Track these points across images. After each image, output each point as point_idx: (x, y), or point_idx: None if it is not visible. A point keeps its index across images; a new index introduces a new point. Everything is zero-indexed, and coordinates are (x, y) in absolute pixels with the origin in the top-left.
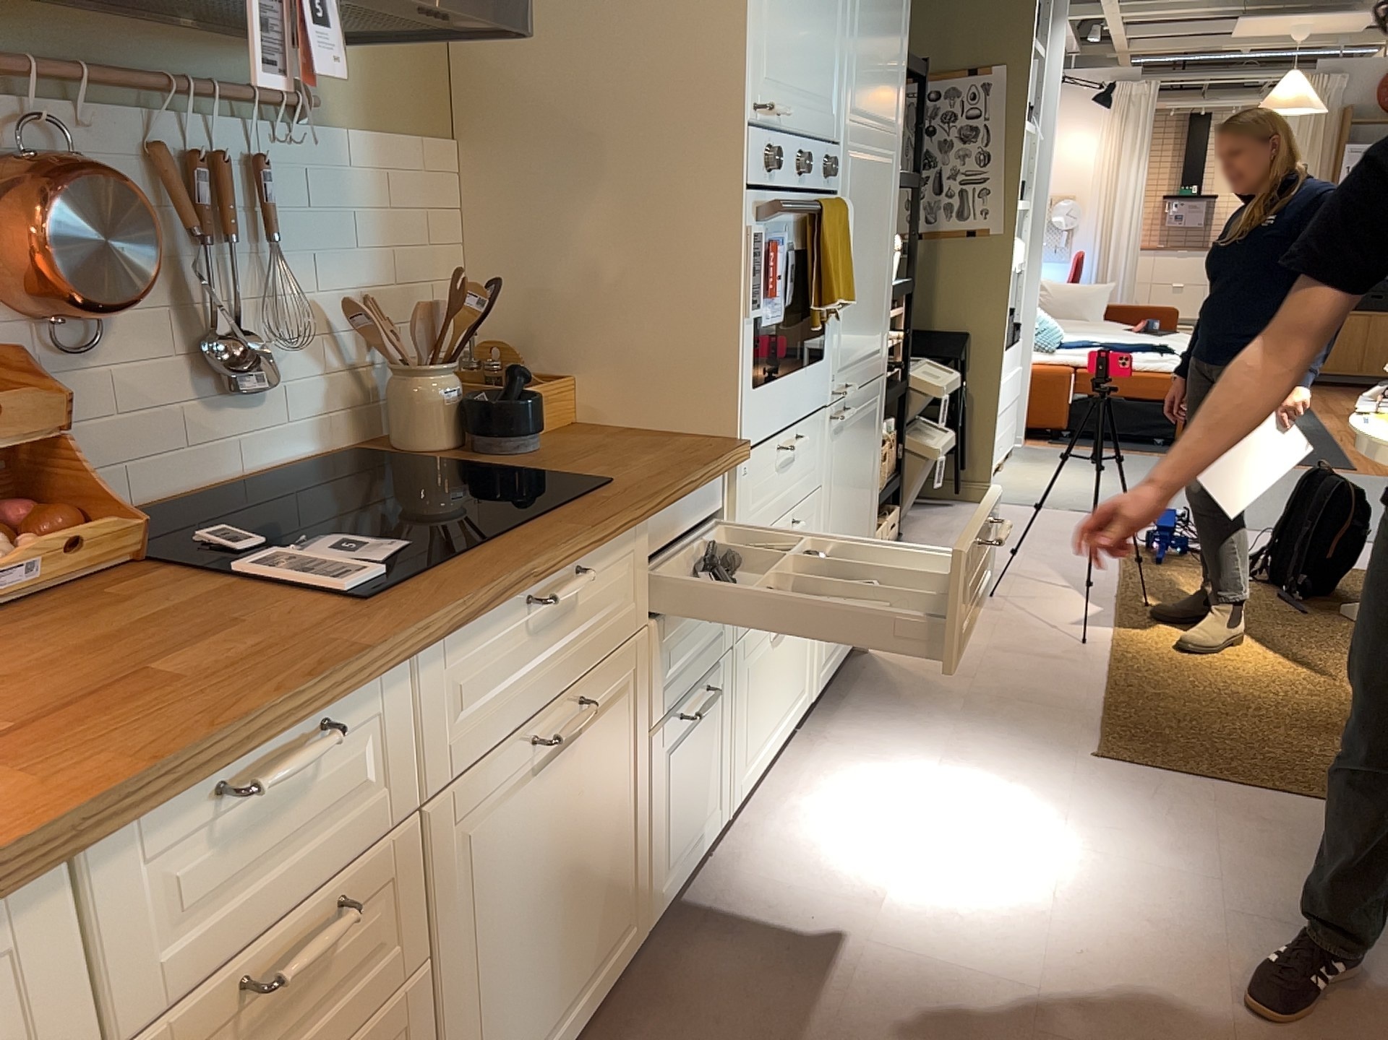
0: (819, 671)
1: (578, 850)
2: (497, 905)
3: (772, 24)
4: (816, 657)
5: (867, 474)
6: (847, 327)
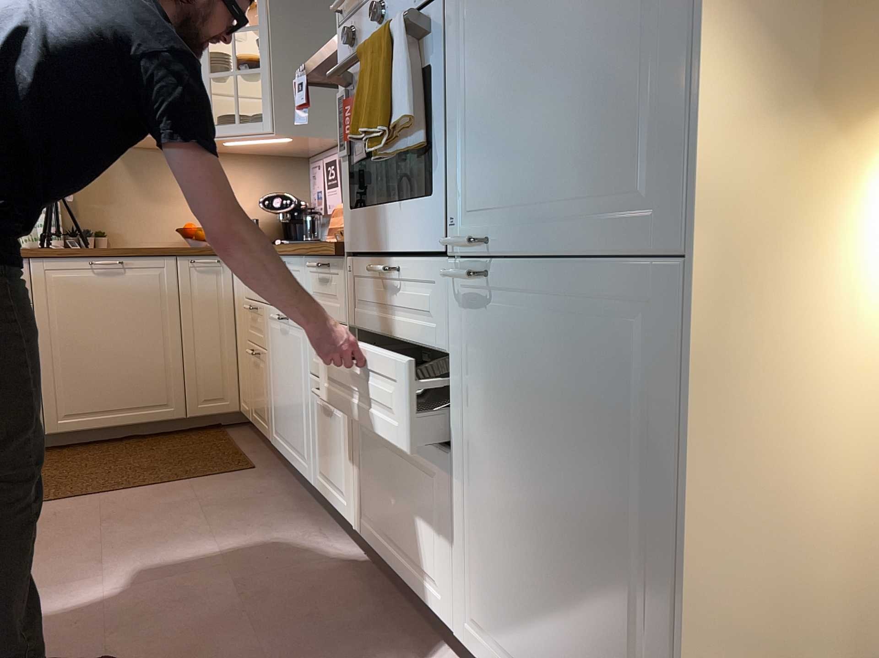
0: (465, 616)
1: (290, 383)
2: (275, 361)
3: None
4: (460, 587)
5: (601, 452)
6: (483, 154)
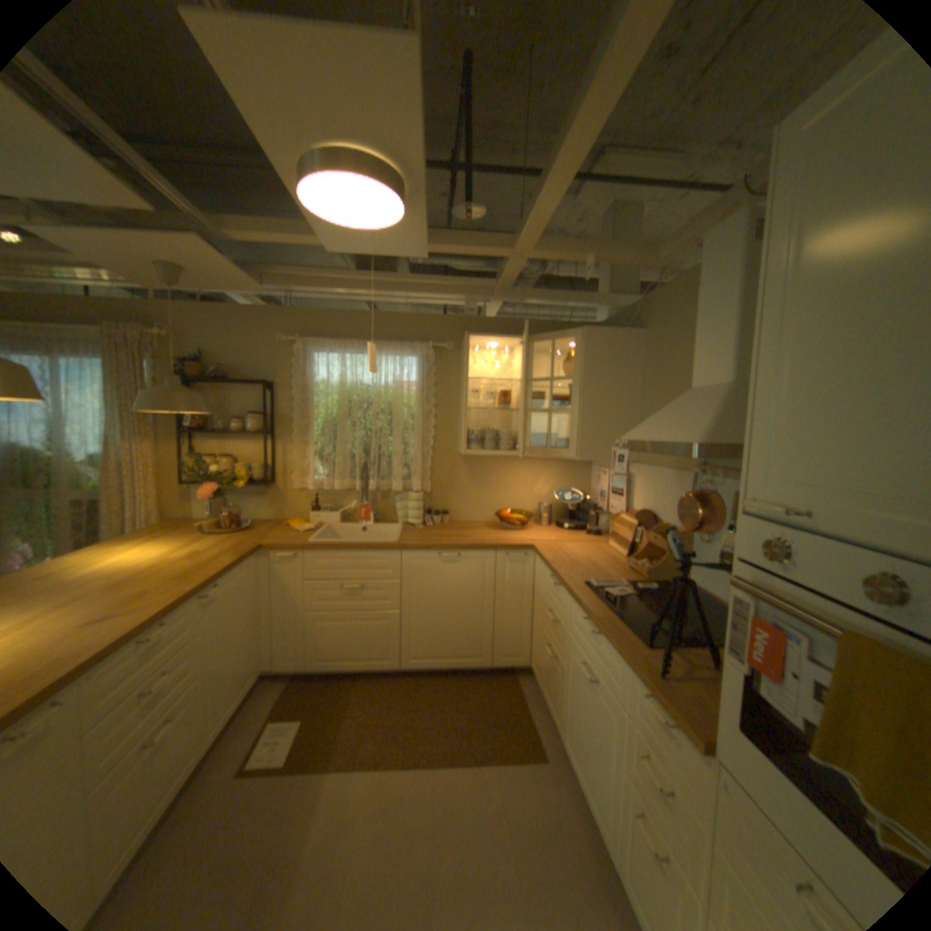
0: None
1: (594, 738)
2: (576, 692)
3: (790, 432)
4: None
5: None
6: None
